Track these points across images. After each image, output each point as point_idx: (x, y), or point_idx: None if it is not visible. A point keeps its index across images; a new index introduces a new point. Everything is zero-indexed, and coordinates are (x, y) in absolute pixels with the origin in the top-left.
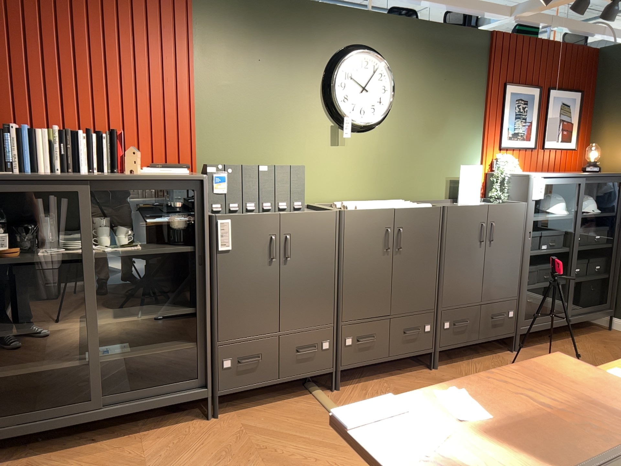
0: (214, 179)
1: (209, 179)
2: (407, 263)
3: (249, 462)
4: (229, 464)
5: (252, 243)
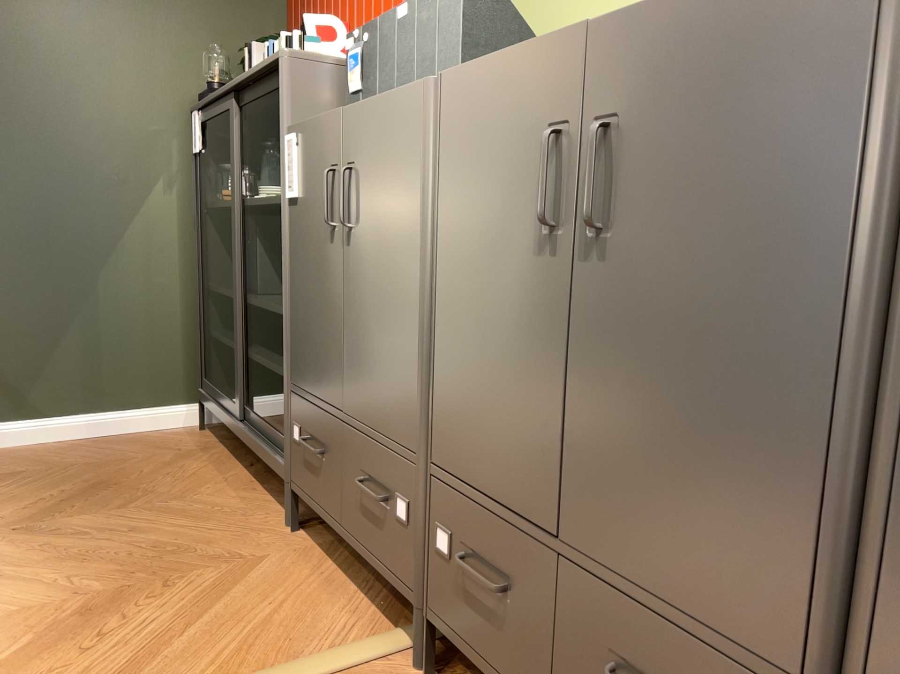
0: (350, 66)
1: (347, 68)
2: (633, 307)
3: (130, 575)
4: (134, 558)
5: (315, 186)
